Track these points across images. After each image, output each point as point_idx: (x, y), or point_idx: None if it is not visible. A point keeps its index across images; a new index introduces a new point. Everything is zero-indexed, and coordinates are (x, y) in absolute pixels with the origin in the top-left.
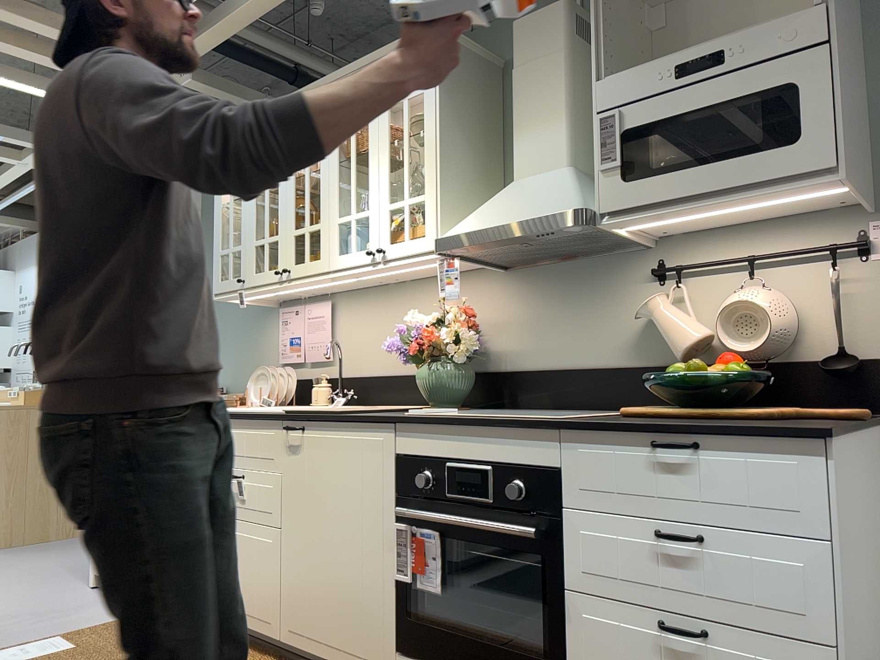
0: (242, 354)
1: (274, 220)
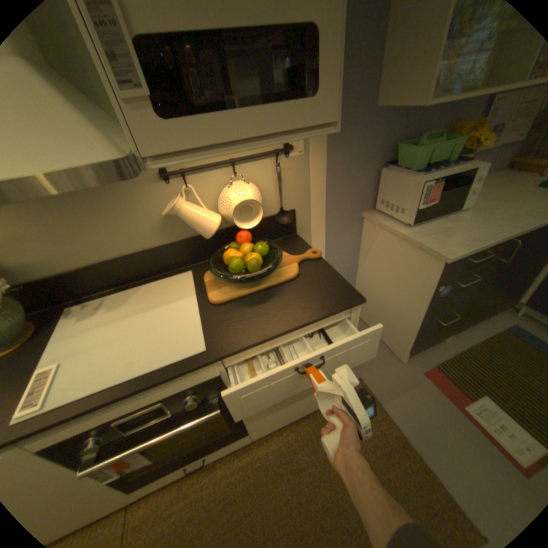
0: None
1: None
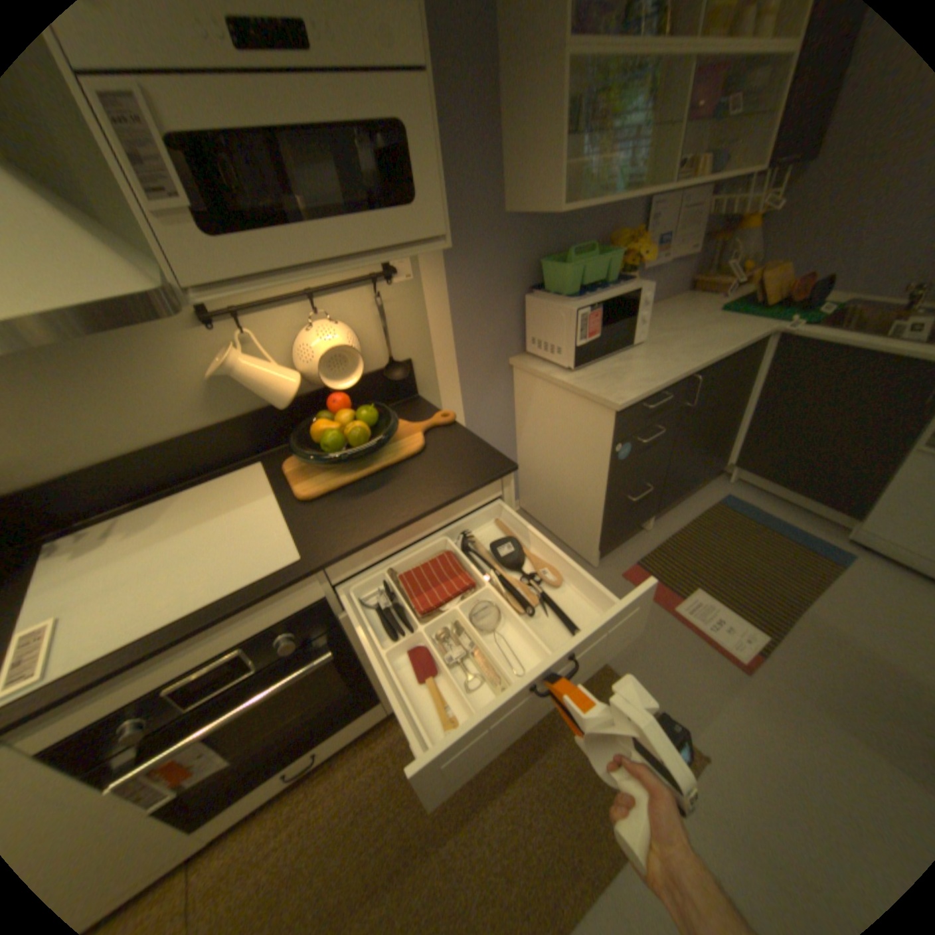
0: None
1: None
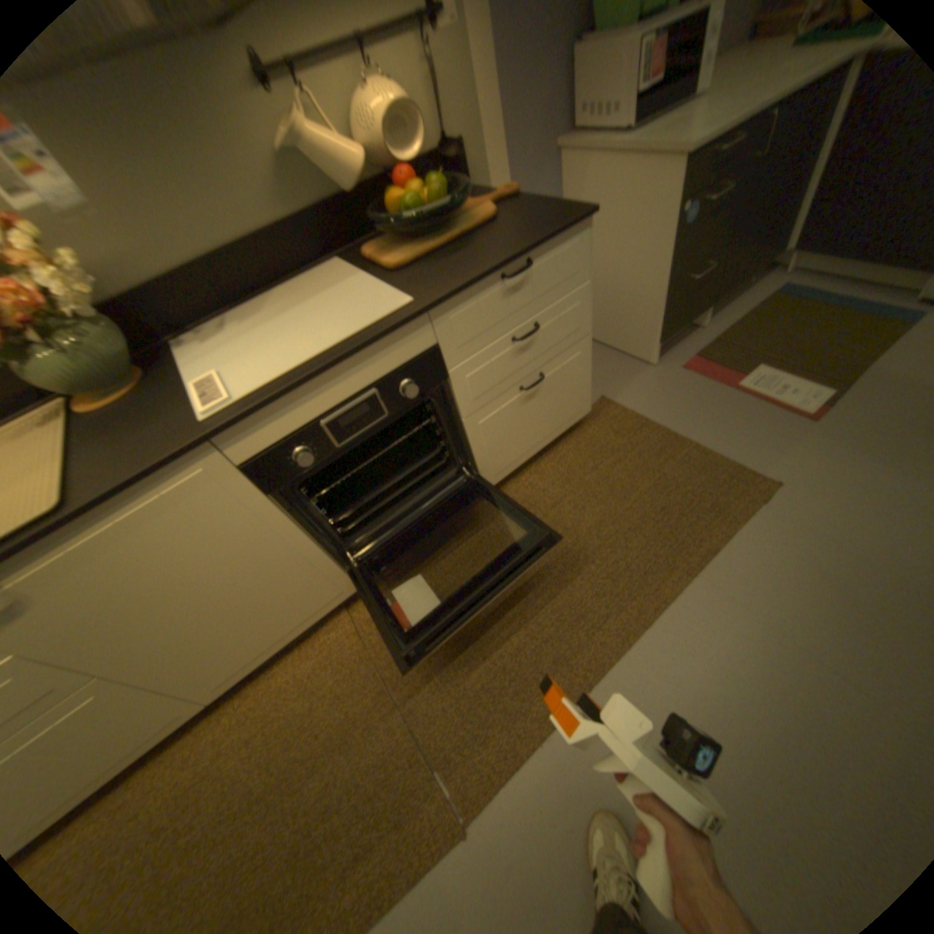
0: None
1: None
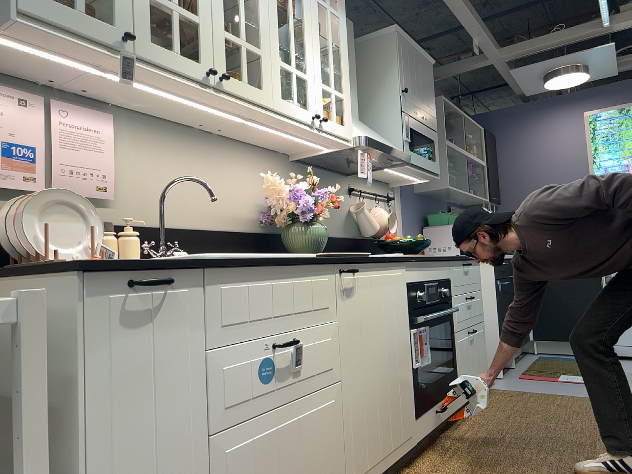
0: None
1: None
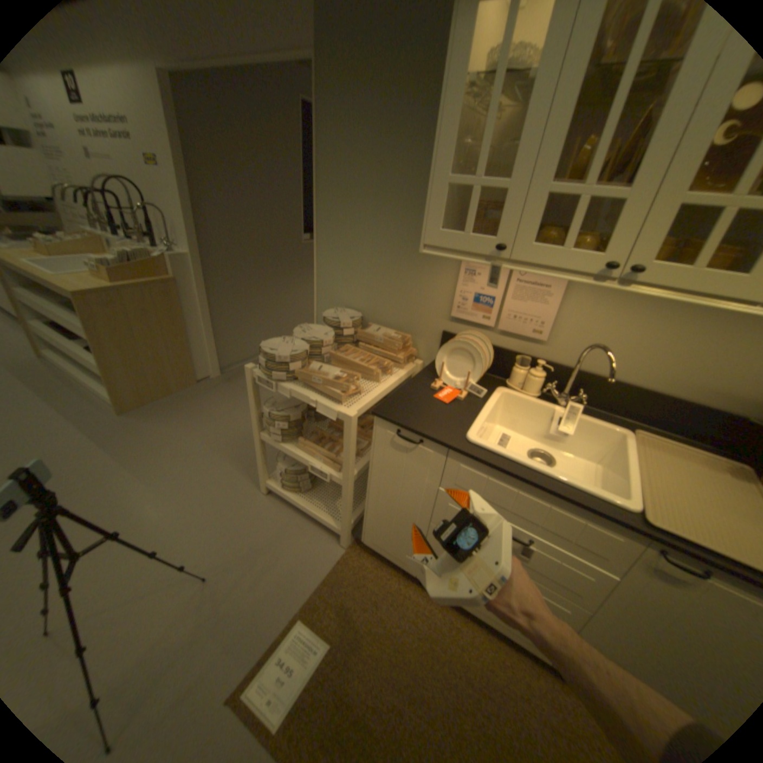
0: (386, 284)
1: (597, 142)
